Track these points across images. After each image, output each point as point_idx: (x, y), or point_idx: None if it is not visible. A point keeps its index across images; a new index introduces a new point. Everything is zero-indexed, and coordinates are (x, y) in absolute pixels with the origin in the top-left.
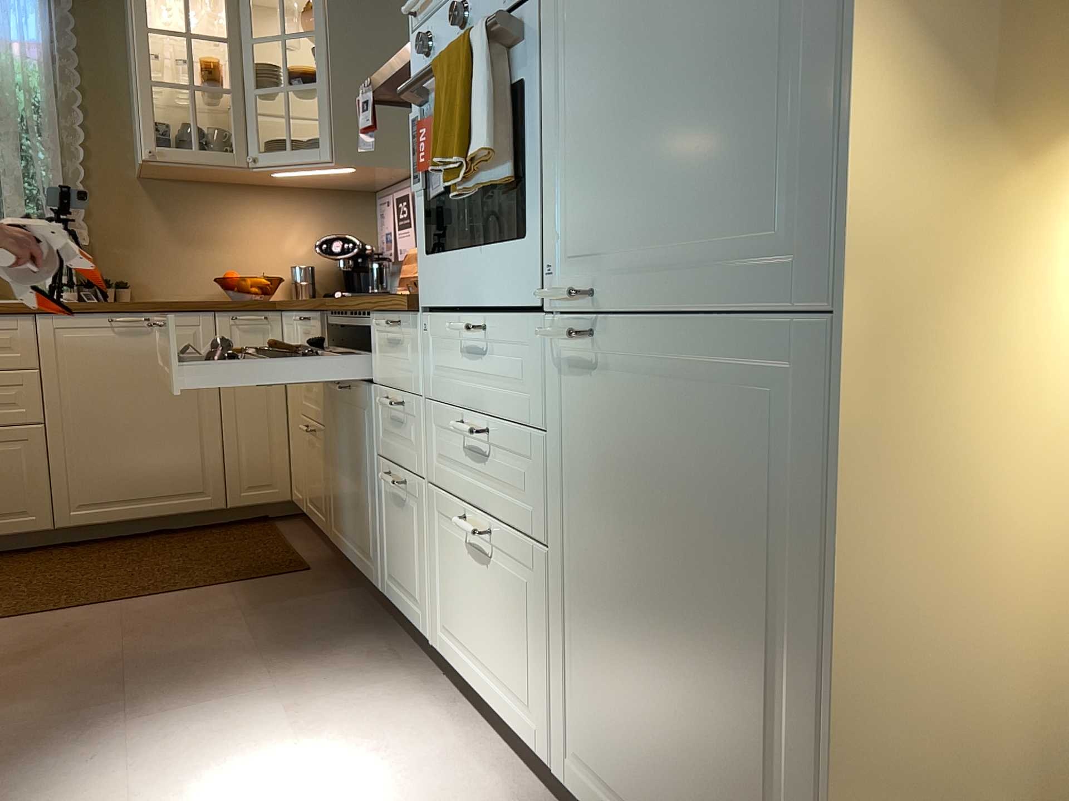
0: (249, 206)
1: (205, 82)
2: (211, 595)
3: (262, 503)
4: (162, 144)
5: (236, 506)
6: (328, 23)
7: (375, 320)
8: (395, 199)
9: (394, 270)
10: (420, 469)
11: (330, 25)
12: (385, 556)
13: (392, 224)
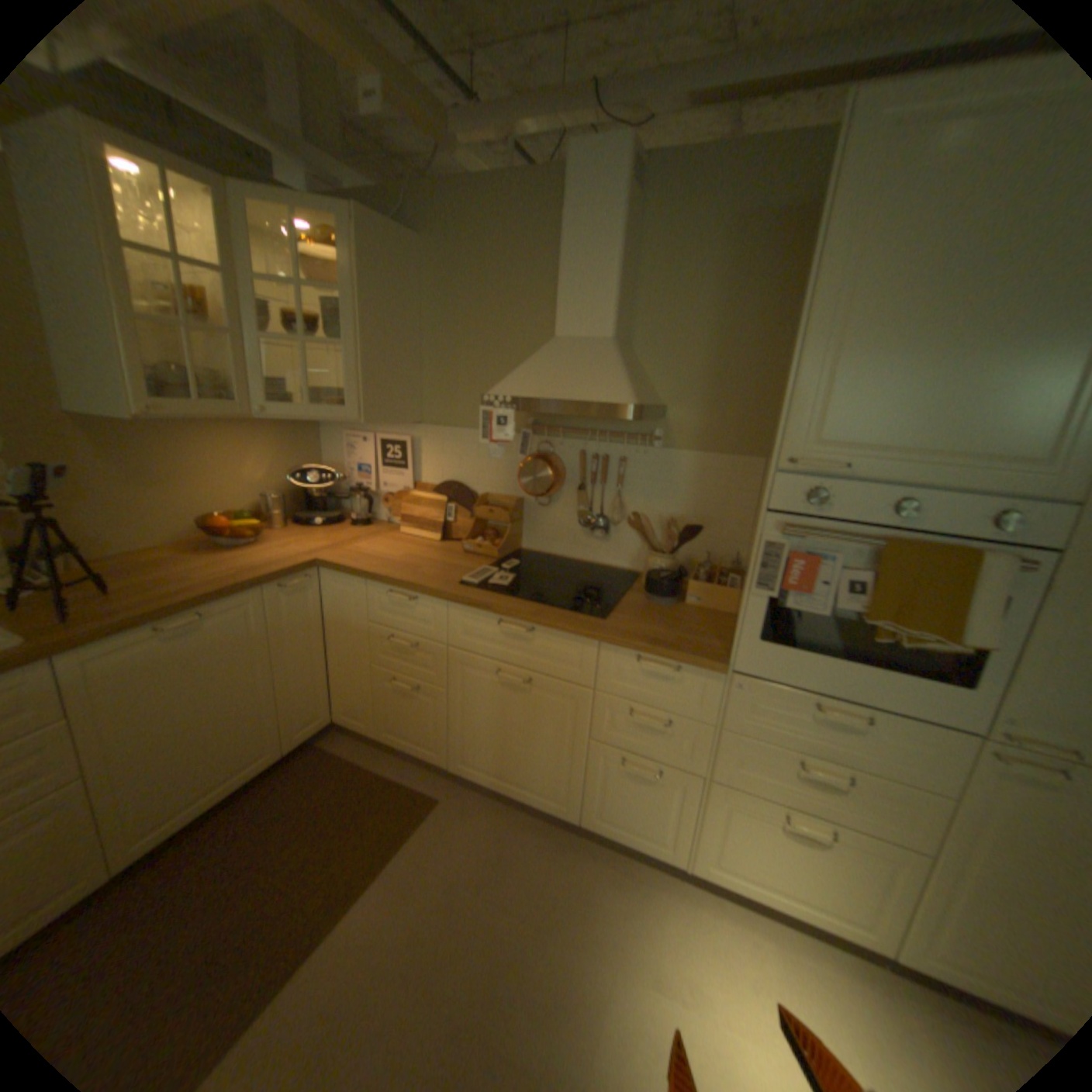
0: (206, 438)
1: (184, 312)
2: (398, 877)
3: (310, 737)
4: (148, 393)
5: (290, 751)
6: (355, 282)
7: (613, 649)
8: (378, 441)
9: (357, 493)
10: (694, 768)
11: (351, 282)
12: (595, 805)
13: (373, 461)
